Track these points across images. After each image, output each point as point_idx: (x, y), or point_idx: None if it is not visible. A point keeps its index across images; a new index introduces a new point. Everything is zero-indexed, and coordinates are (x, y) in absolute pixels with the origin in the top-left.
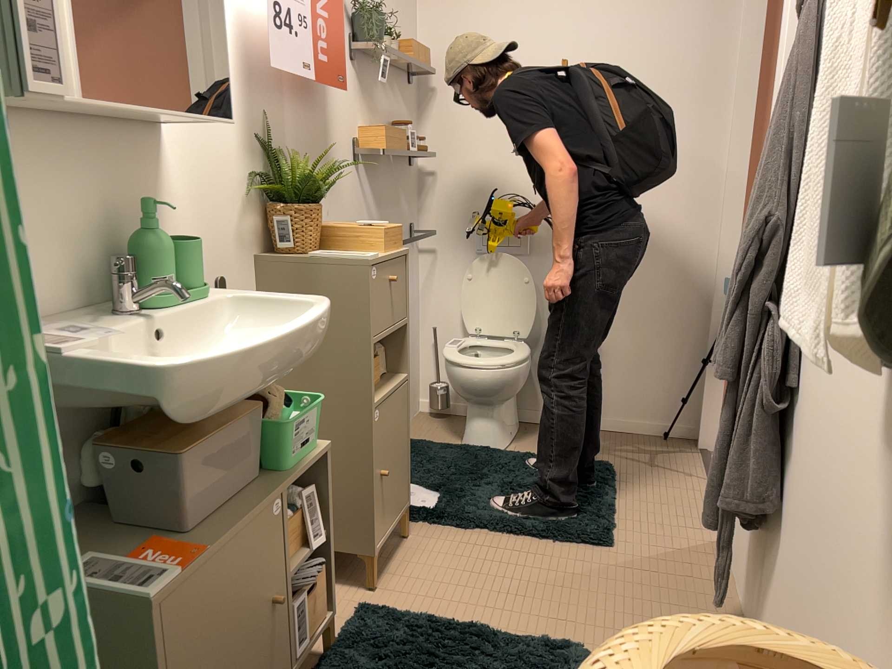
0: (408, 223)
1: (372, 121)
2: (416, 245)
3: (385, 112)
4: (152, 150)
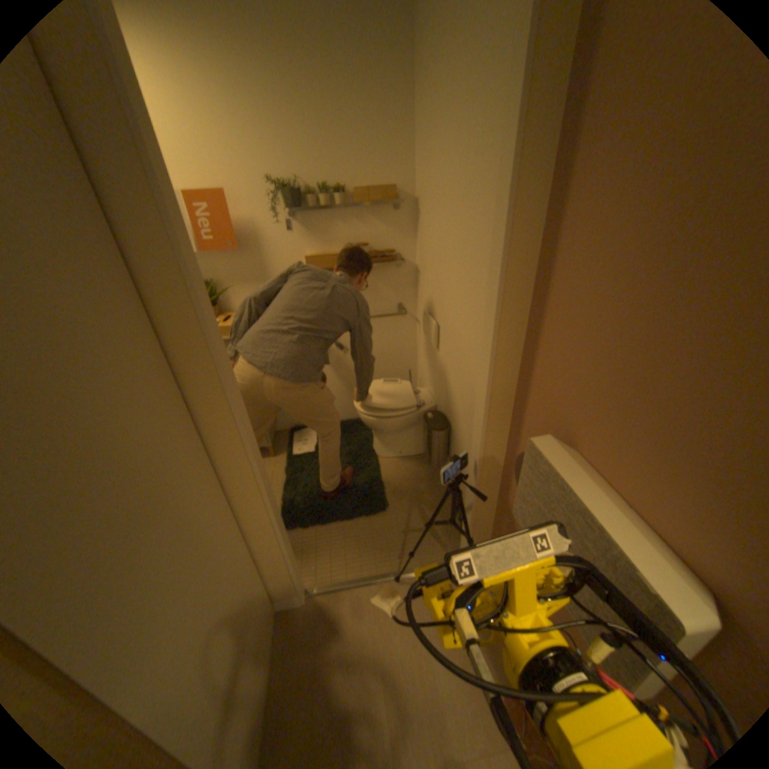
0: (393, 304)
1: (325, 248)
2: (410, 317)
3: (348, 237)
4: None
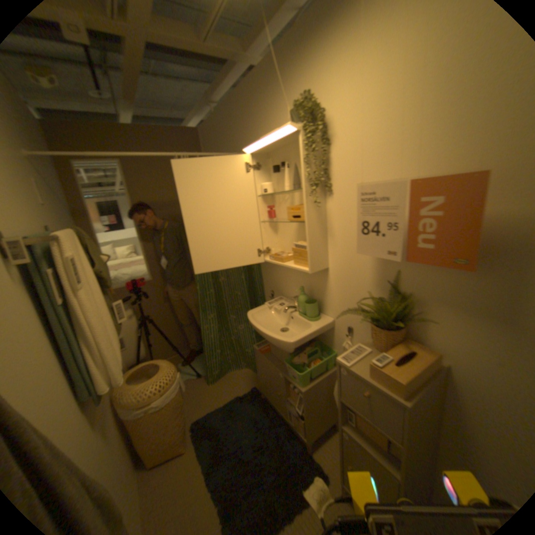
0: None
1: None
2: None
3: None
4: (323, 274)
